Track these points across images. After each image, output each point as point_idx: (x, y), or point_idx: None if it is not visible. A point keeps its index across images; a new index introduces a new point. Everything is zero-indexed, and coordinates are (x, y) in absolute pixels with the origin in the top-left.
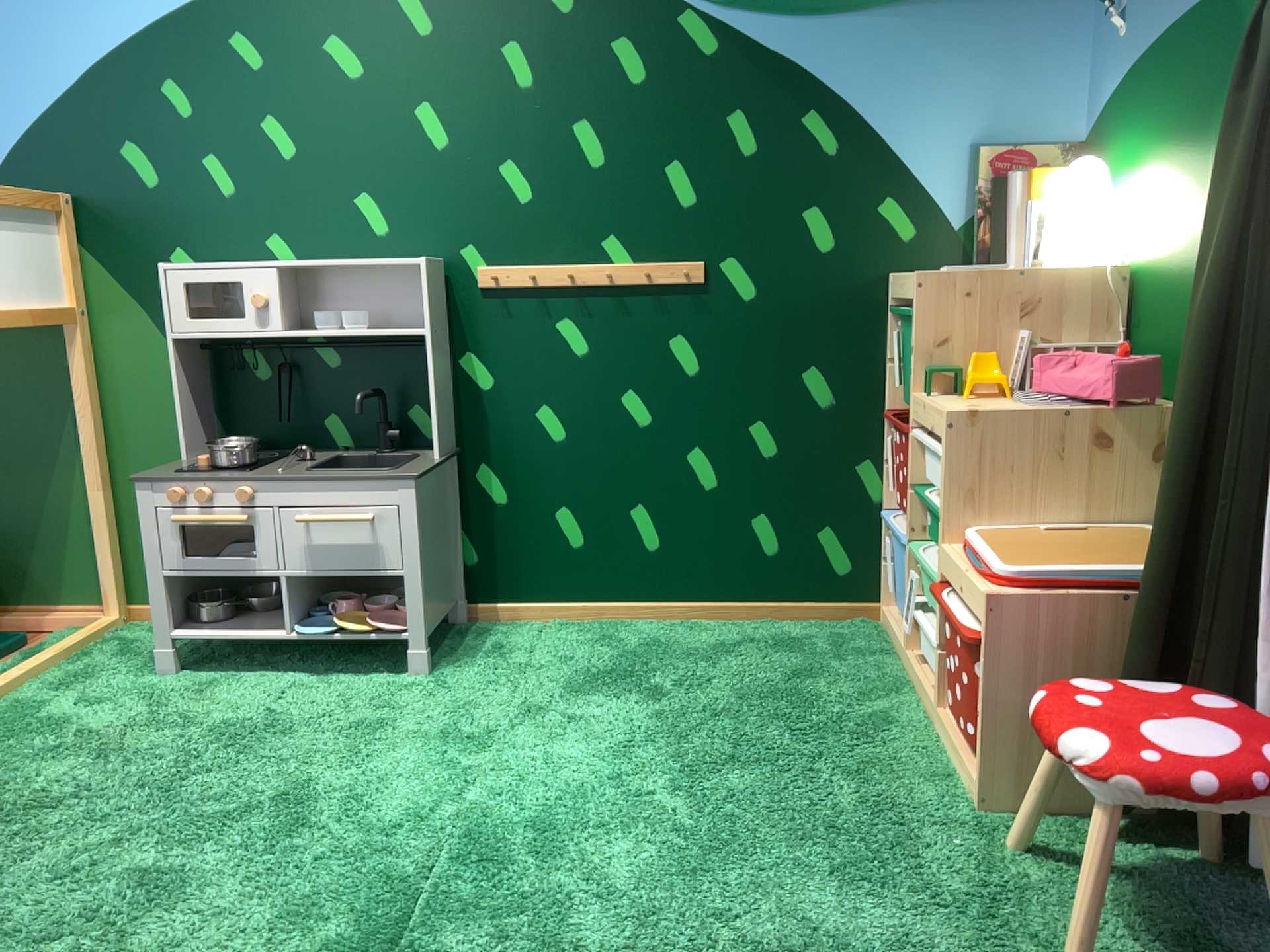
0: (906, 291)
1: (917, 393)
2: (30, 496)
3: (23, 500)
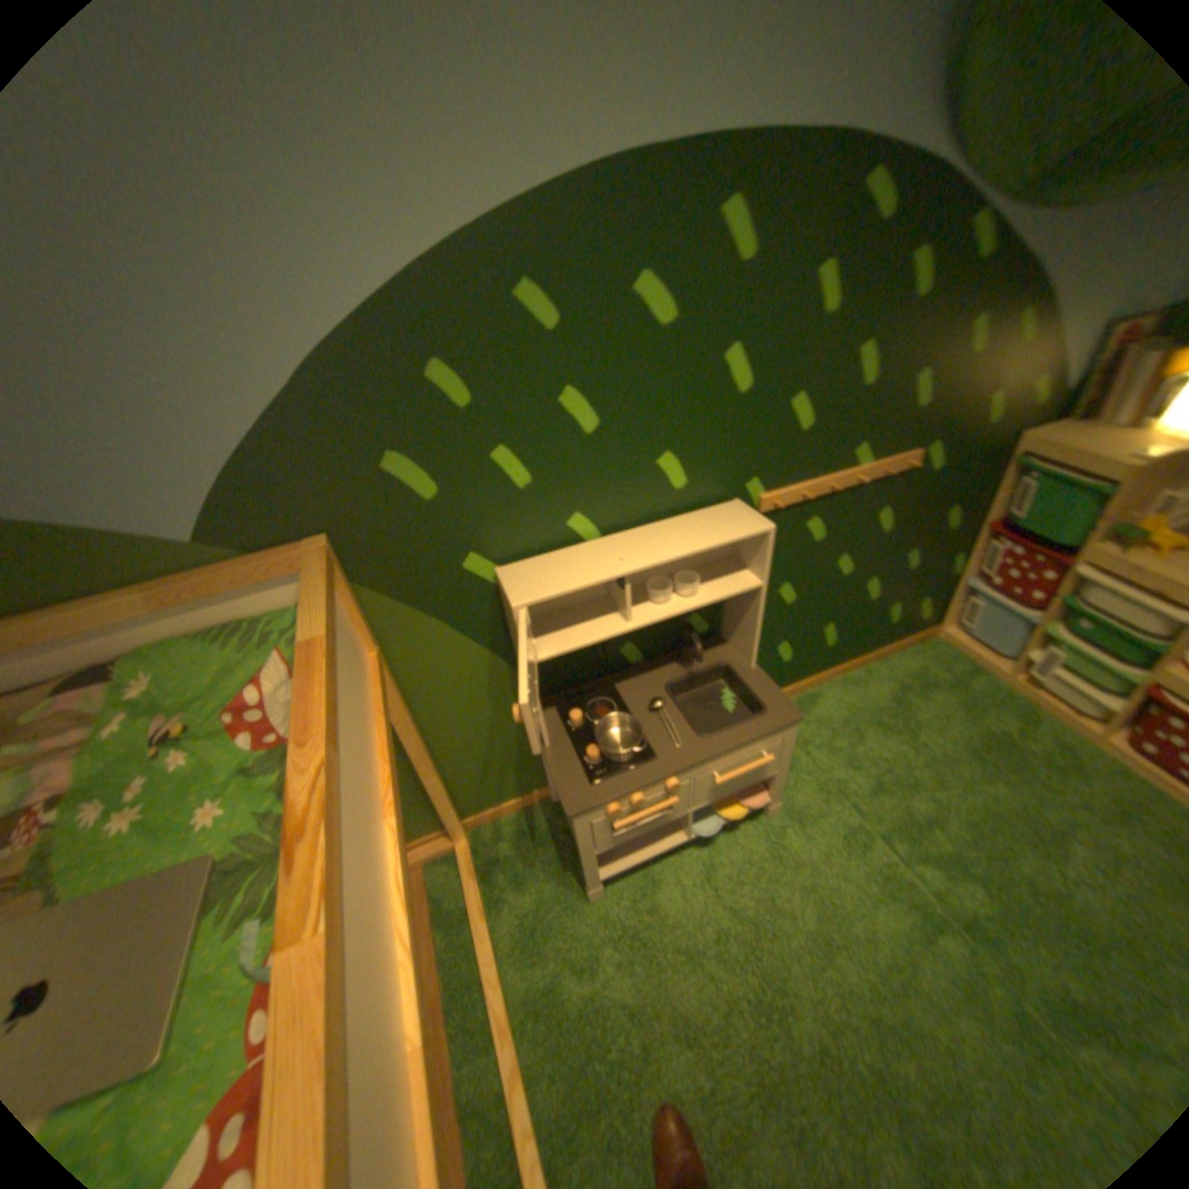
0: (1086, 465)
1: (1099, 547)
2: None
3: None
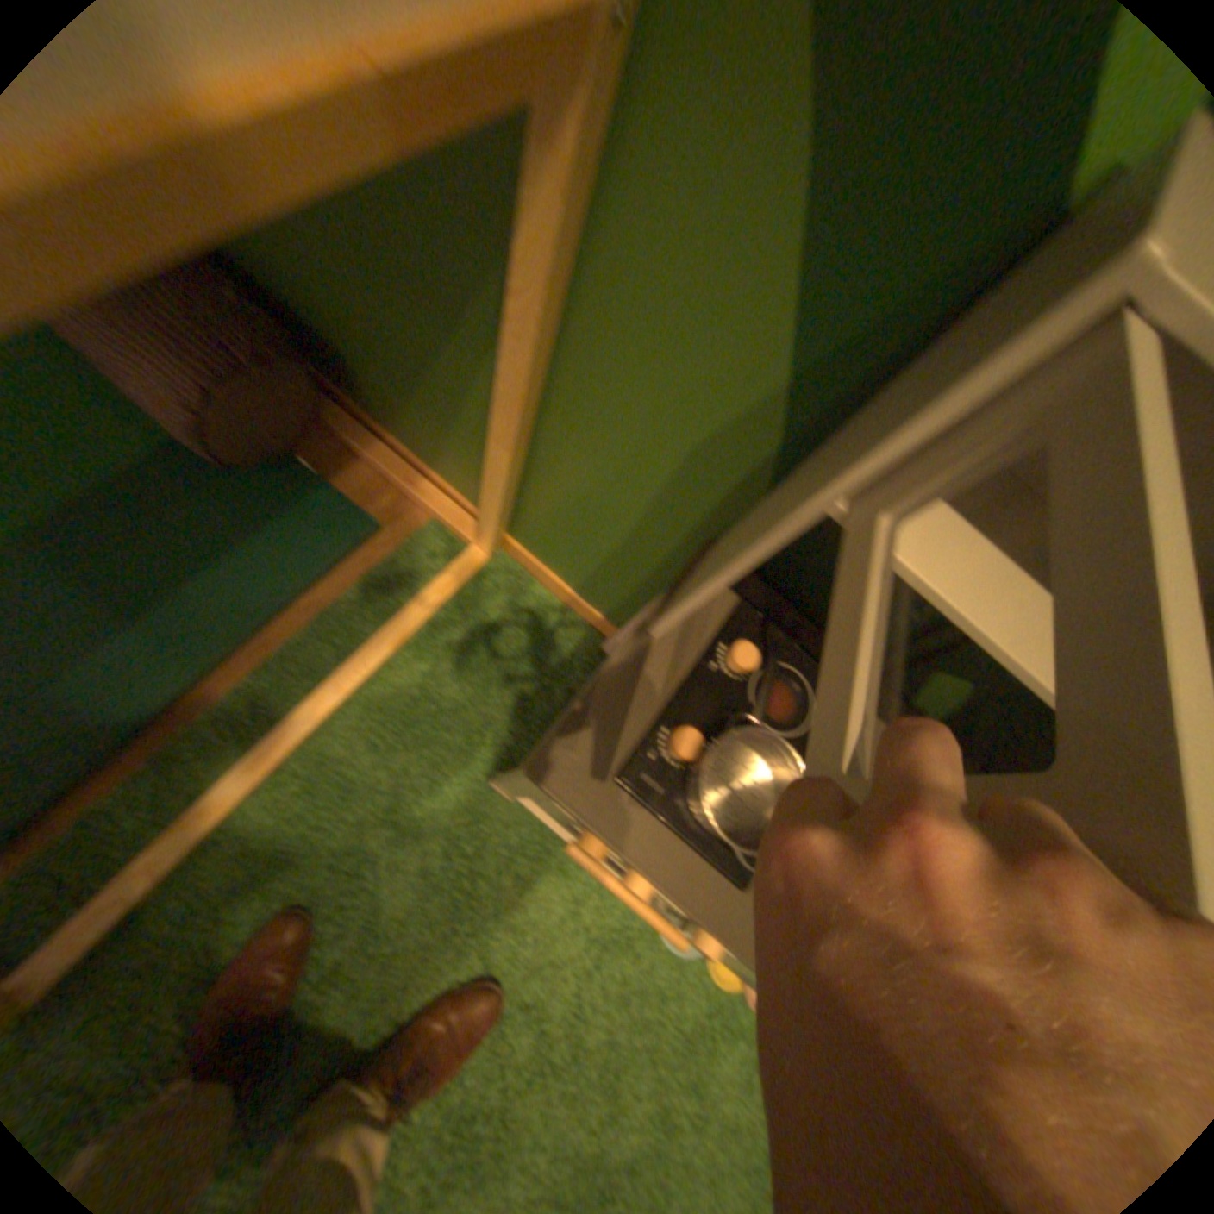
0: None
1: None
2: (412, 351)
3: (401, 345)
